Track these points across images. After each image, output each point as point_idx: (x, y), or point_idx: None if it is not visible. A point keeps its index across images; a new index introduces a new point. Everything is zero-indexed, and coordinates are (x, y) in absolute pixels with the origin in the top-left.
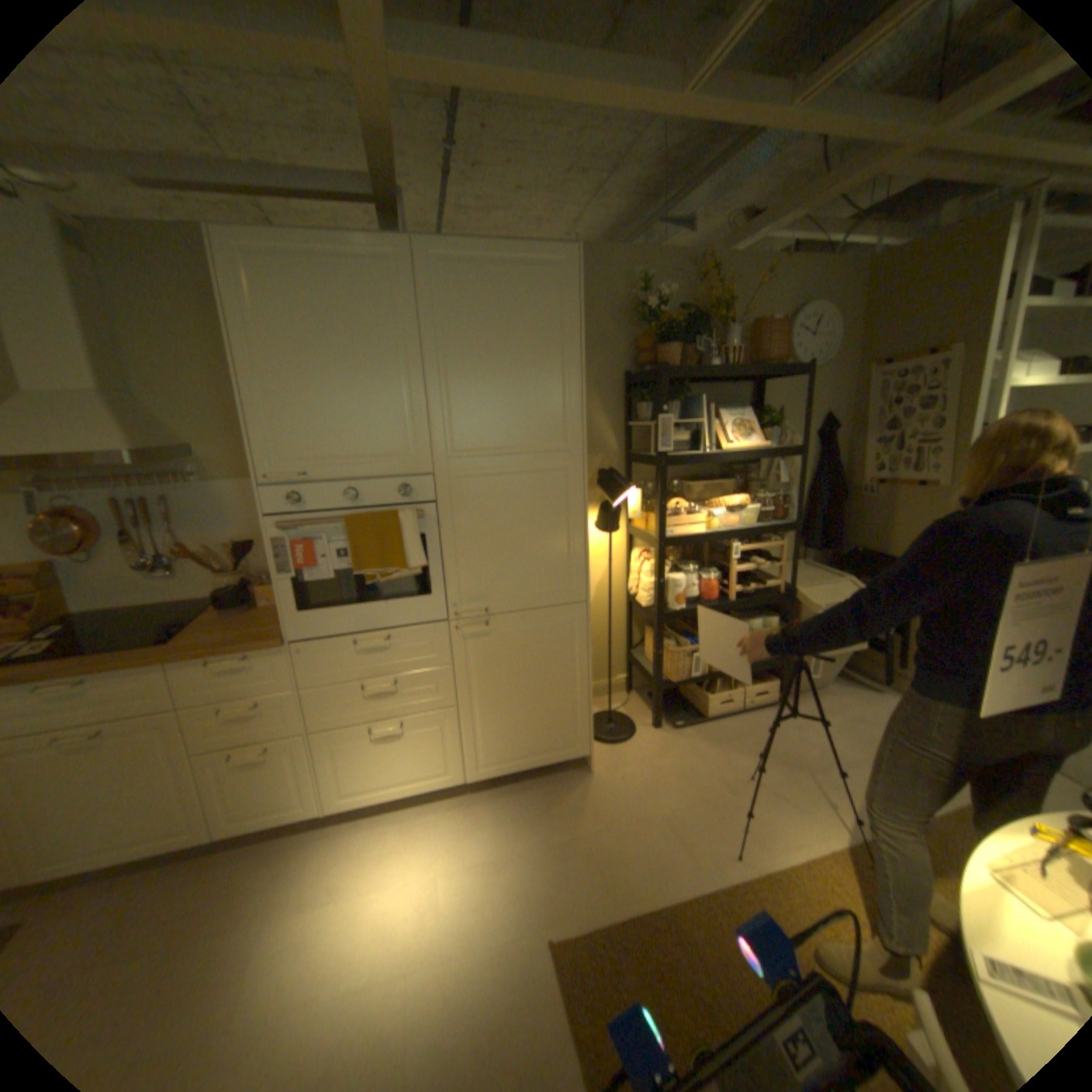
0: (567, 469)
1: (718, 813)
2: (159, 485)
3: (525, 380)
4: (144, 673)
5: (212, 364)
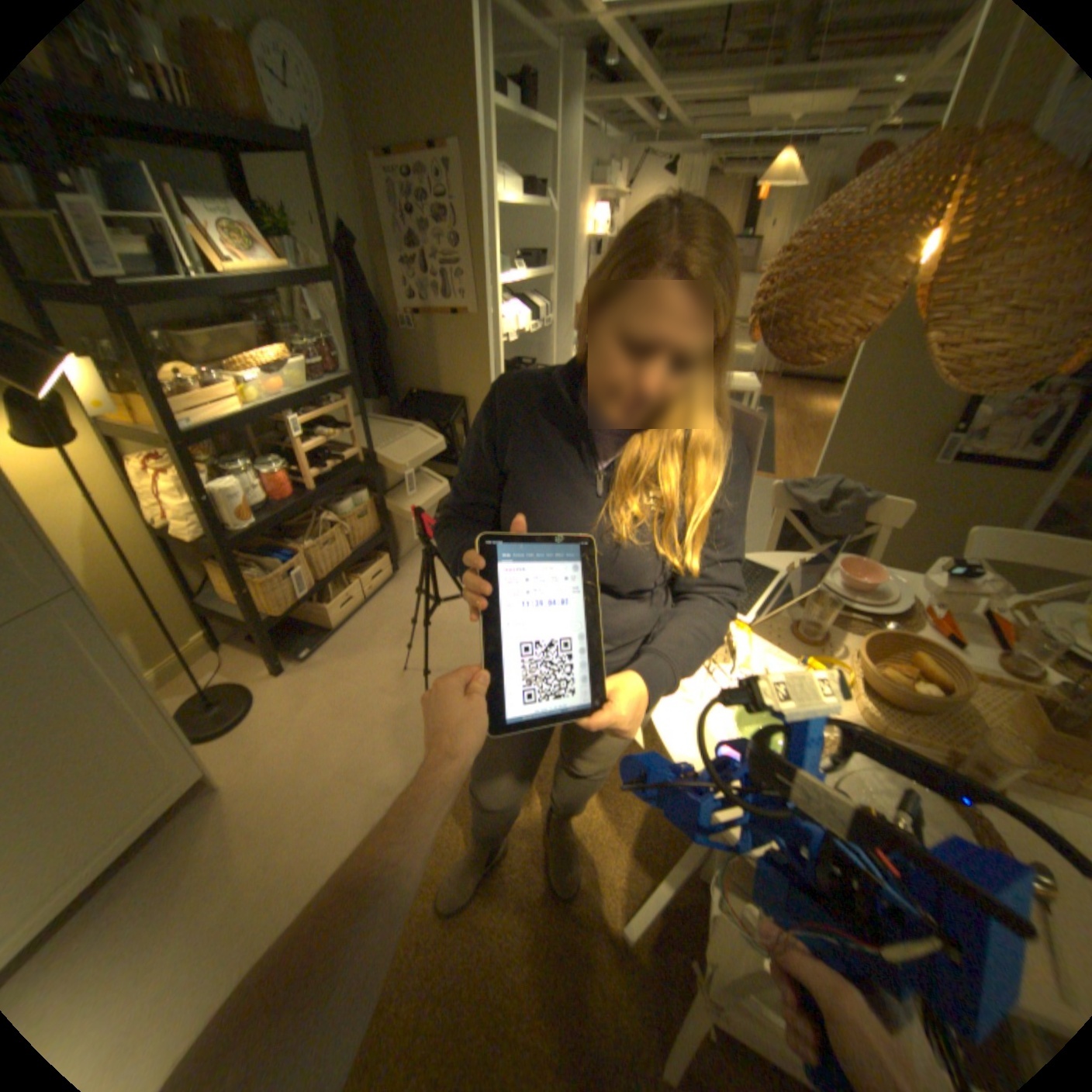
0: None
1: (389, 727)
2: None
3: None
4: None
5: None
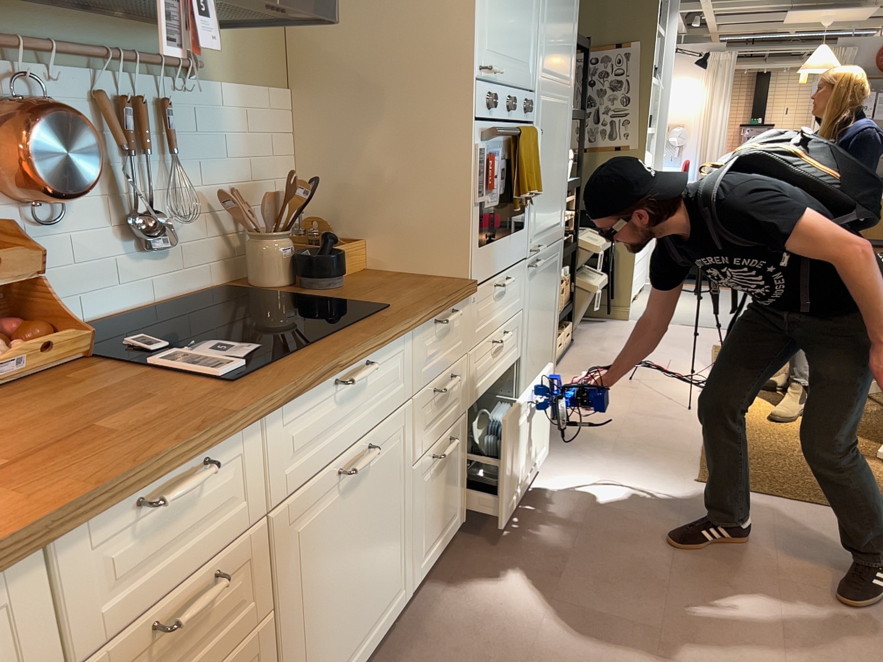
0: (567, 106)
1: (643, 398)
2: (160, 79)
3: (565, 12)
4: (402, 341)
5: None
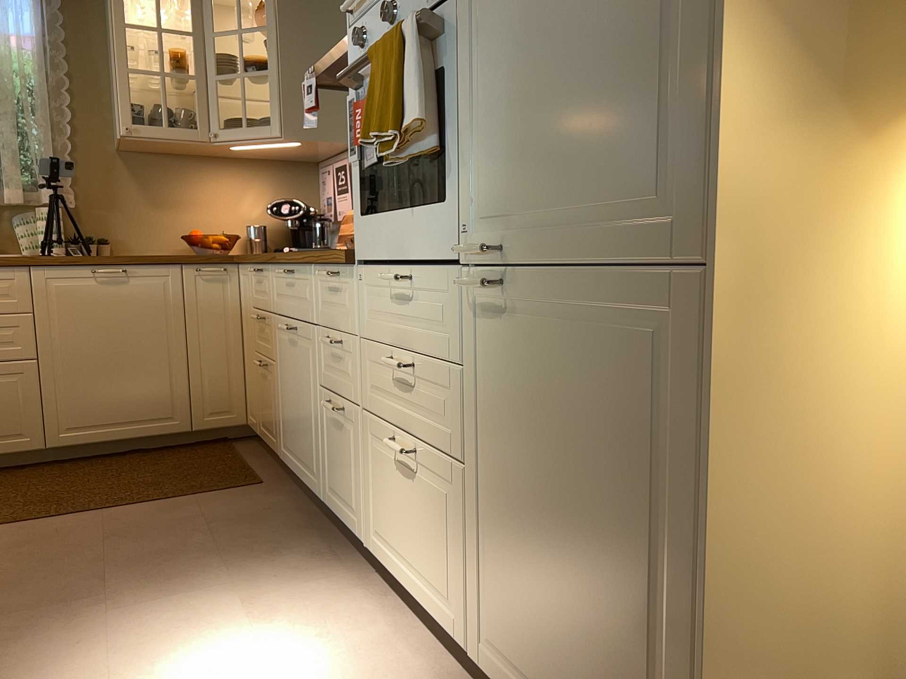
0: None
1: None
2: None
3: None
4: (308, 272)
5: None
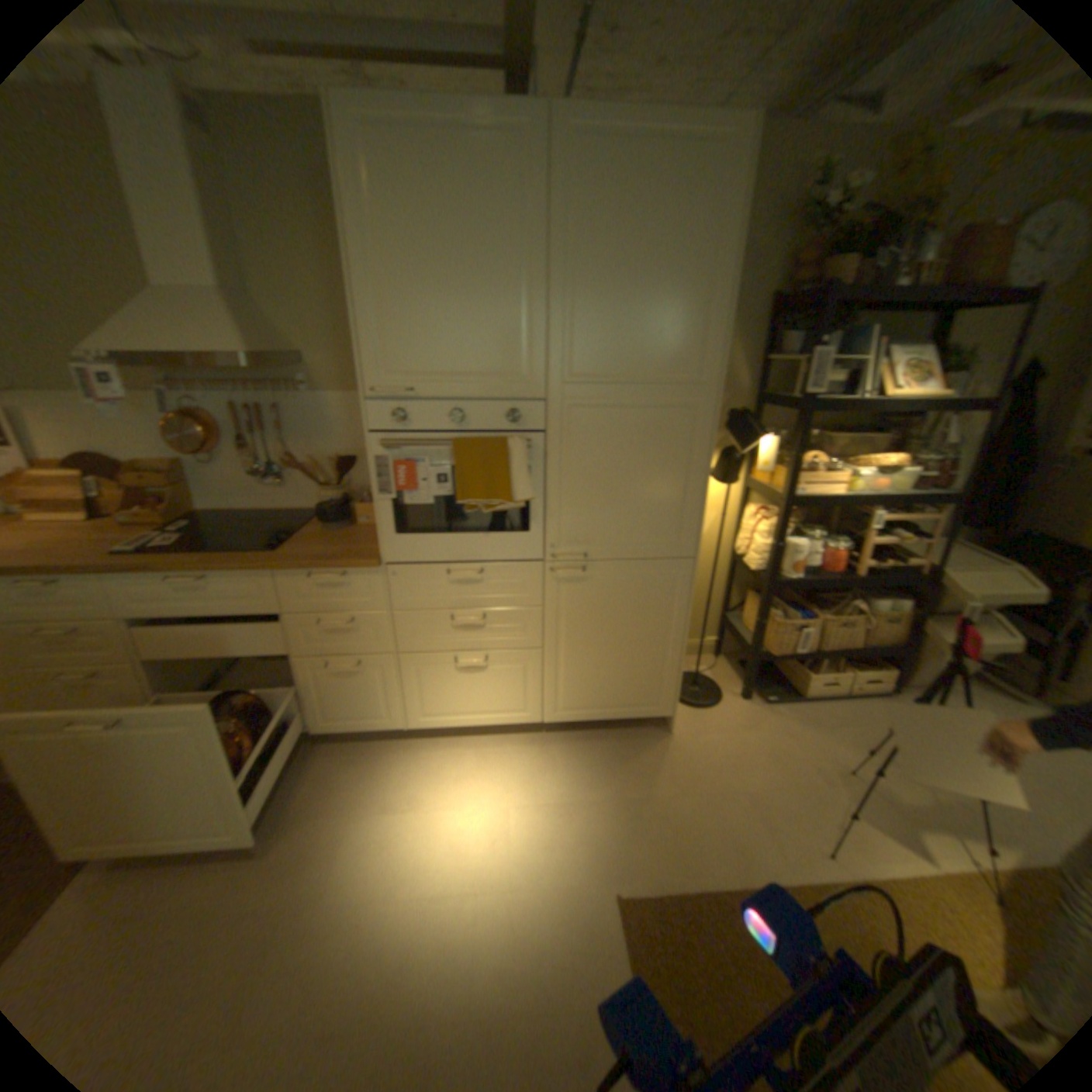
0: (698, 406)
1: (811, 803)
2: (274, 392)
3: (665, 292)
4: (257, 575)
5: (326, 263)
